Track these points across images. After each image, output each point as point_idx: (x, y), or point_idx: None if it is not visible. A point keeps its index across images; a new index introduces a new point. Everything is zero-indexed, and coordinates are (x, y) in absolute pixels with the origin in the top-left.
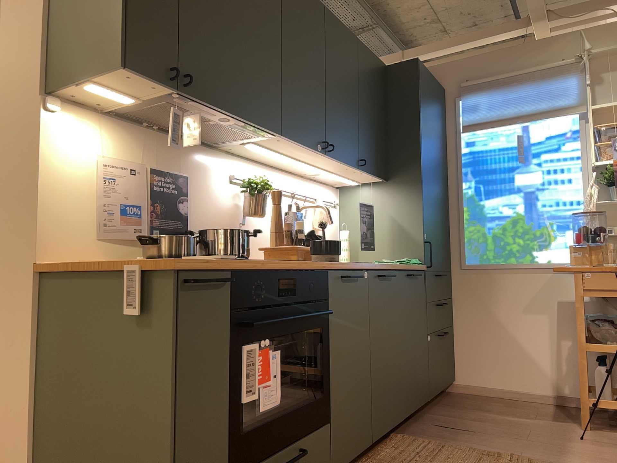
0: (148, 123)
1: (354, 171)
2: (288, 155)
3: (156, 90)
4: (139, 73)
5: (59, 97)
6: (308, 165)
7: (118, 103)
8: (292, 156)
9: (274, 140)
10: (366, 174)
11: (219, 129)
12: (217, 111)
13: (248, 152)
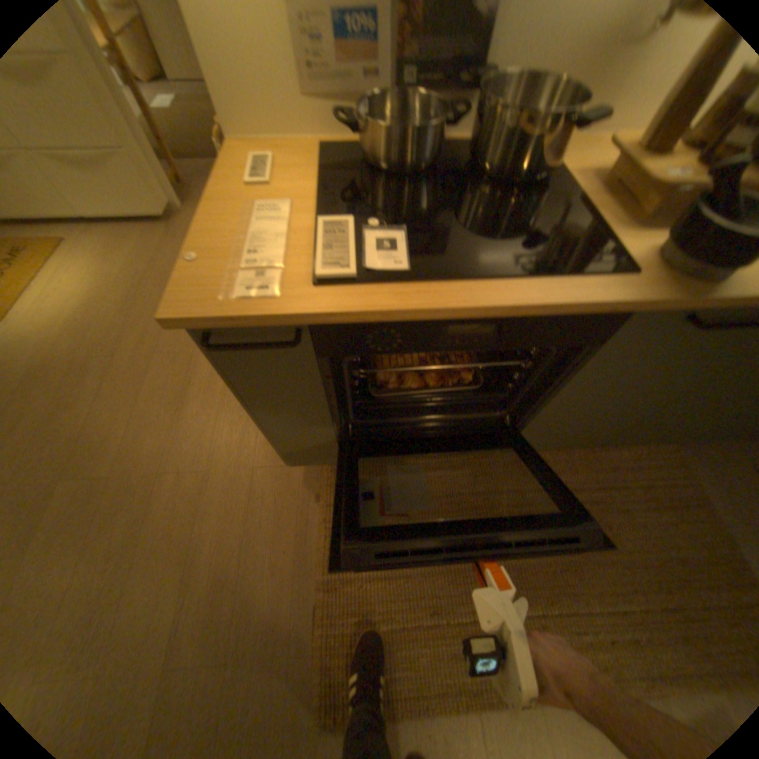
0: None
1: None
2: None
3: None
4: None
5: None
6: None
7: None
8: None
9: None
10: None
11: None
12: None
13: None
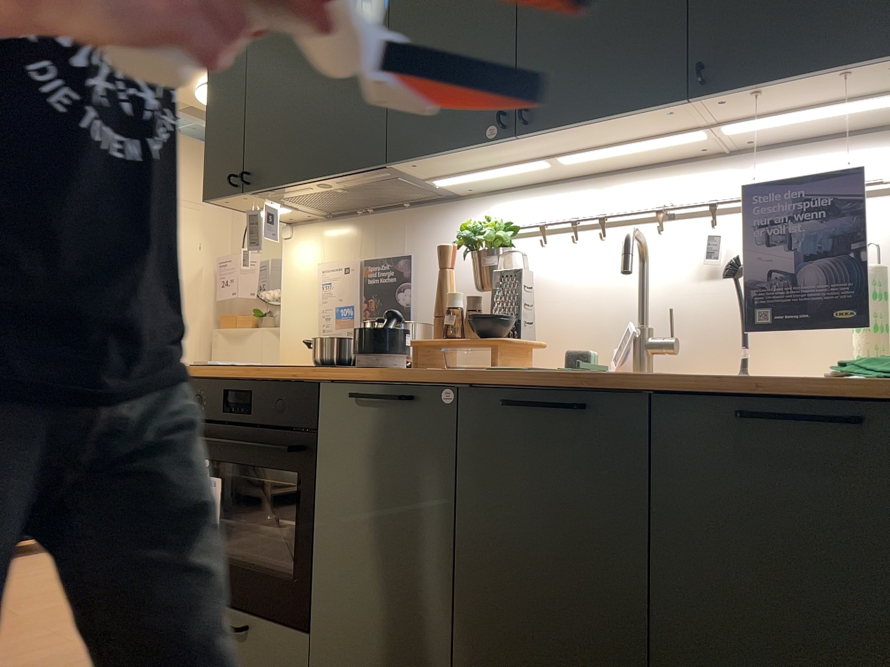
0: (358, 210)
1: (730, 104)
2: (514, 163)
3: (251, 198)
4: (218, 197)
5: (295, 223)
6: (595, 152)
7: (297, 211)
8: (527, 160)
9: (422, 167)
10: (794, 86)
11: (370, 188)
12: (296, 186)
13: (505, 180)
